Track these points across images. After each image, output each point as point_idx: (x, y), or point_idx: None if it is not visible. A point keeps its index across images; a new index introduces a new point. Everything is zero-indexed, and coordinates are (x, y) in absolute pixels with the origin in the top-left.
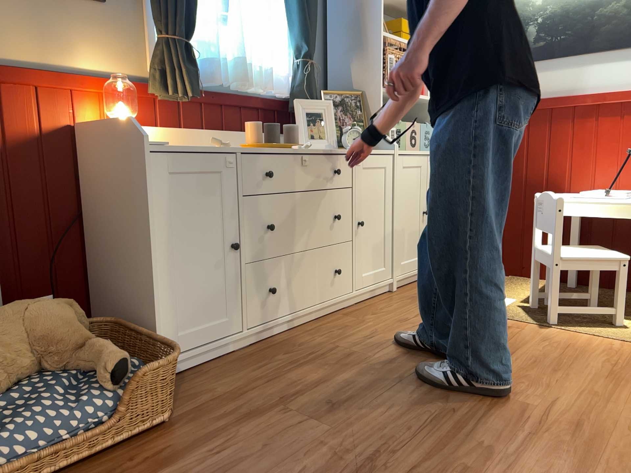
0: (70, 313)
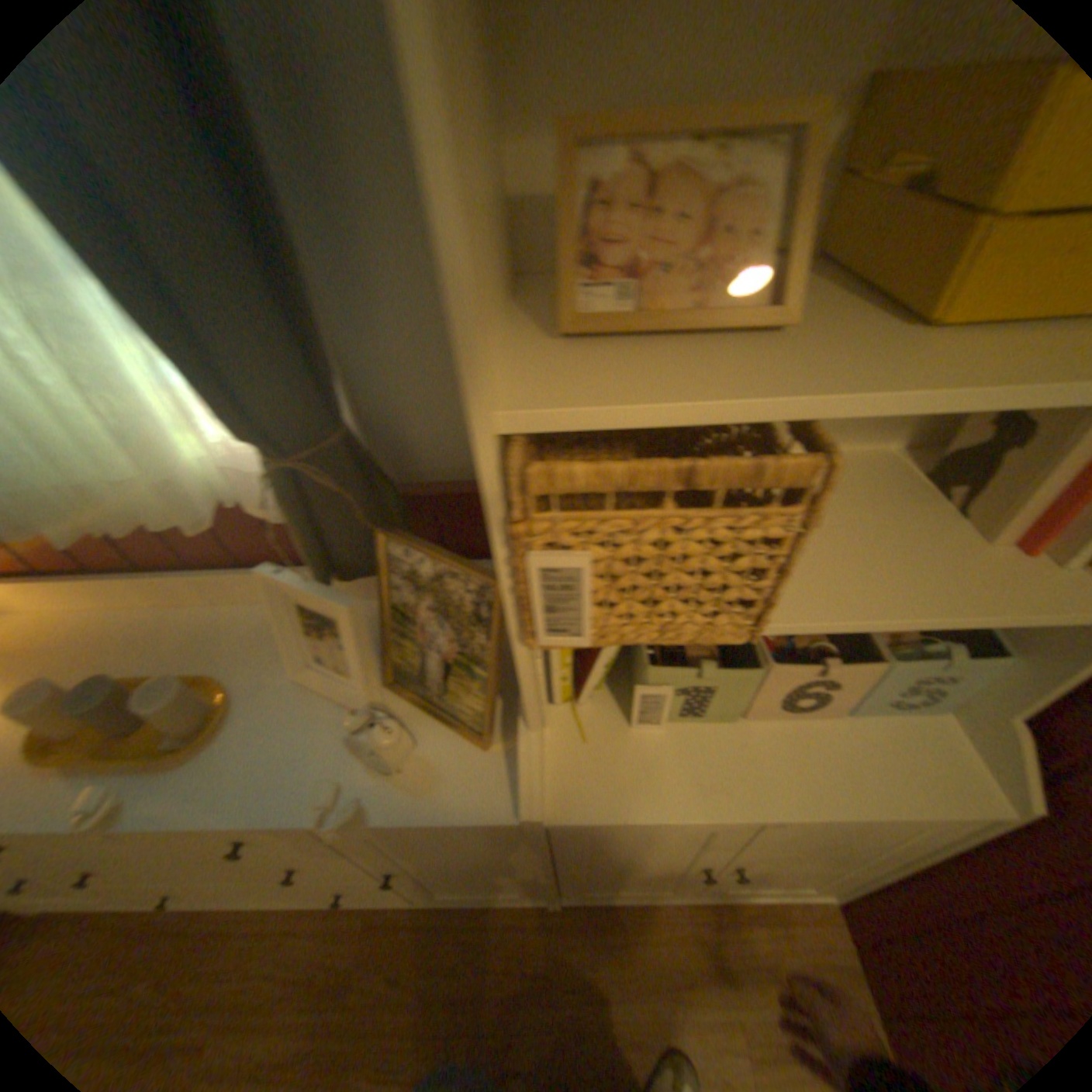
0: None
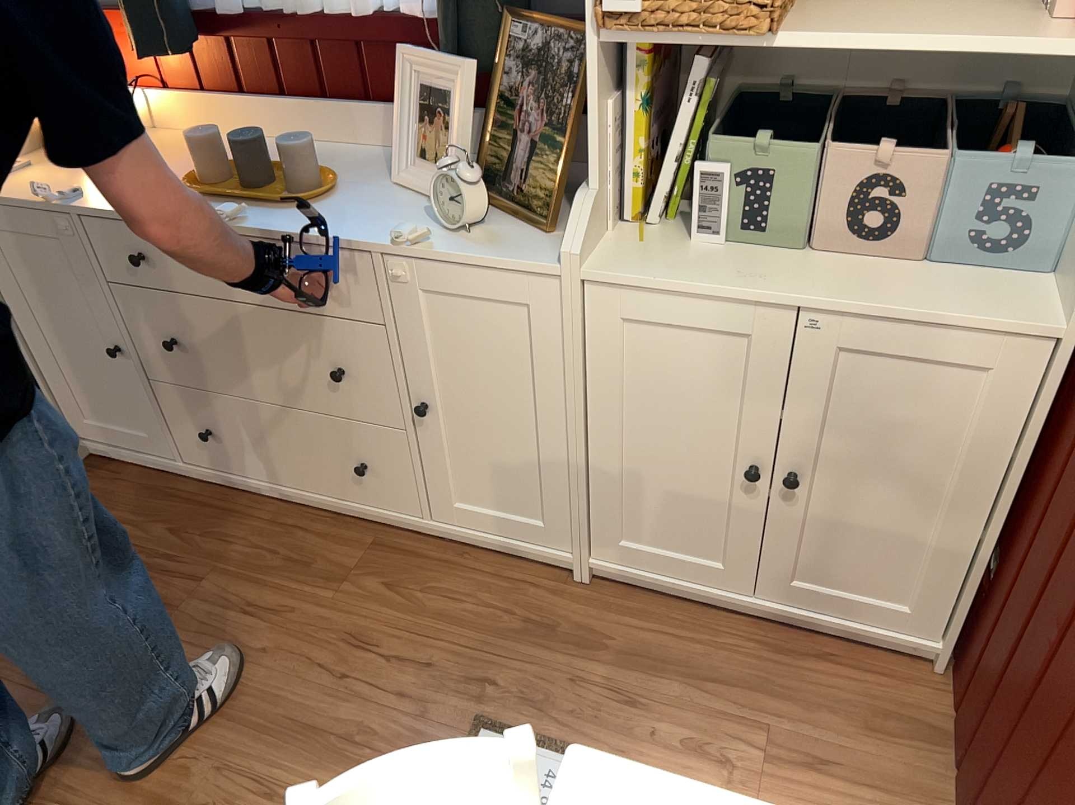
0: None
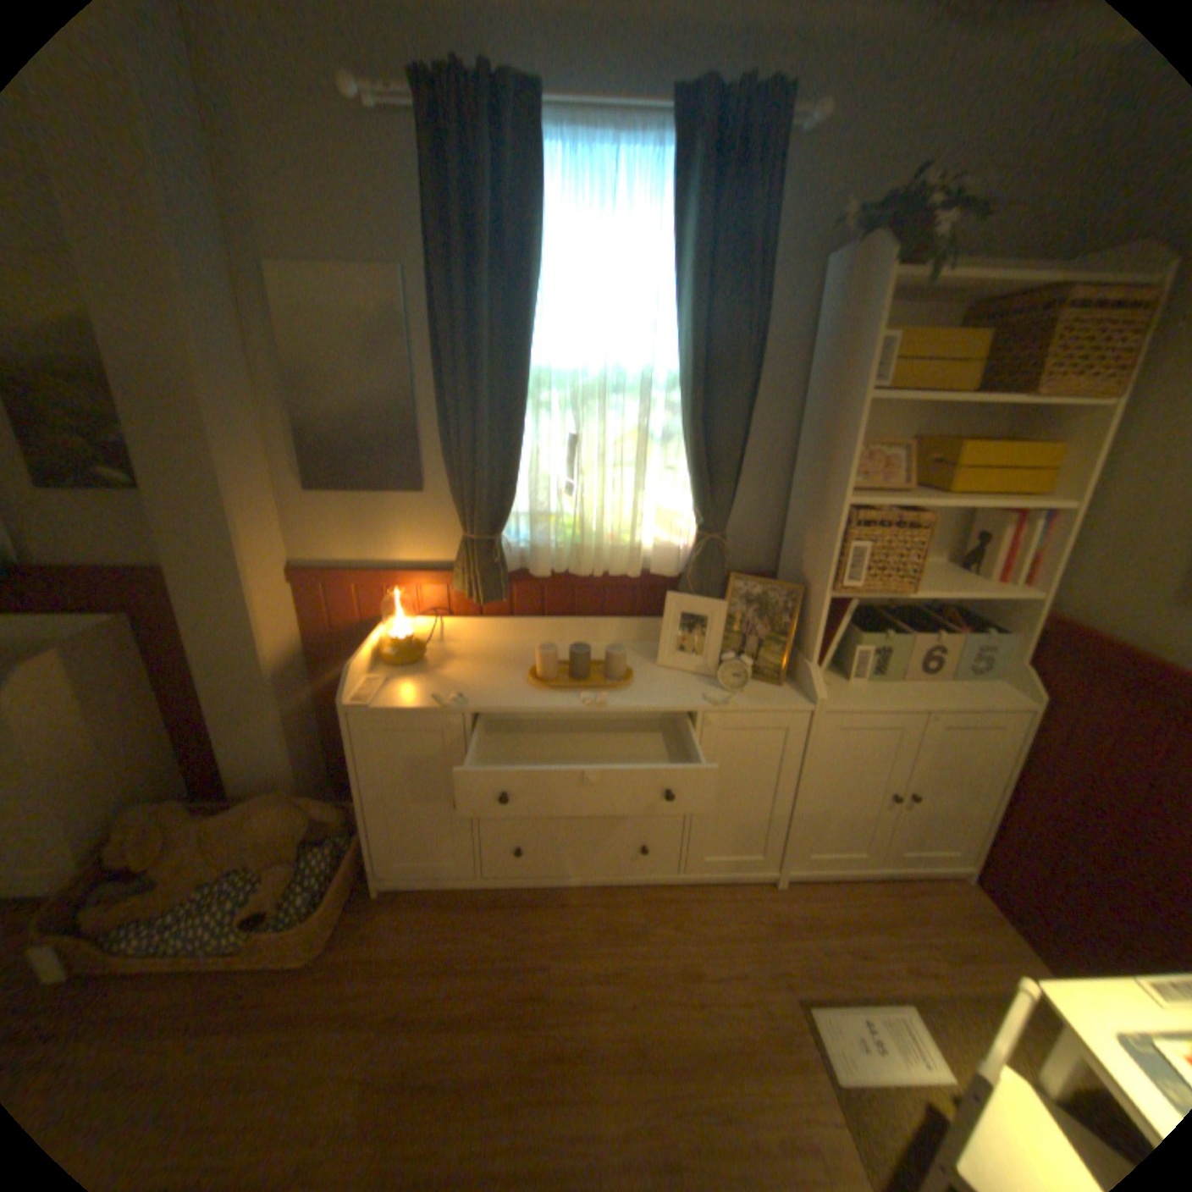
0: (287, 827)
